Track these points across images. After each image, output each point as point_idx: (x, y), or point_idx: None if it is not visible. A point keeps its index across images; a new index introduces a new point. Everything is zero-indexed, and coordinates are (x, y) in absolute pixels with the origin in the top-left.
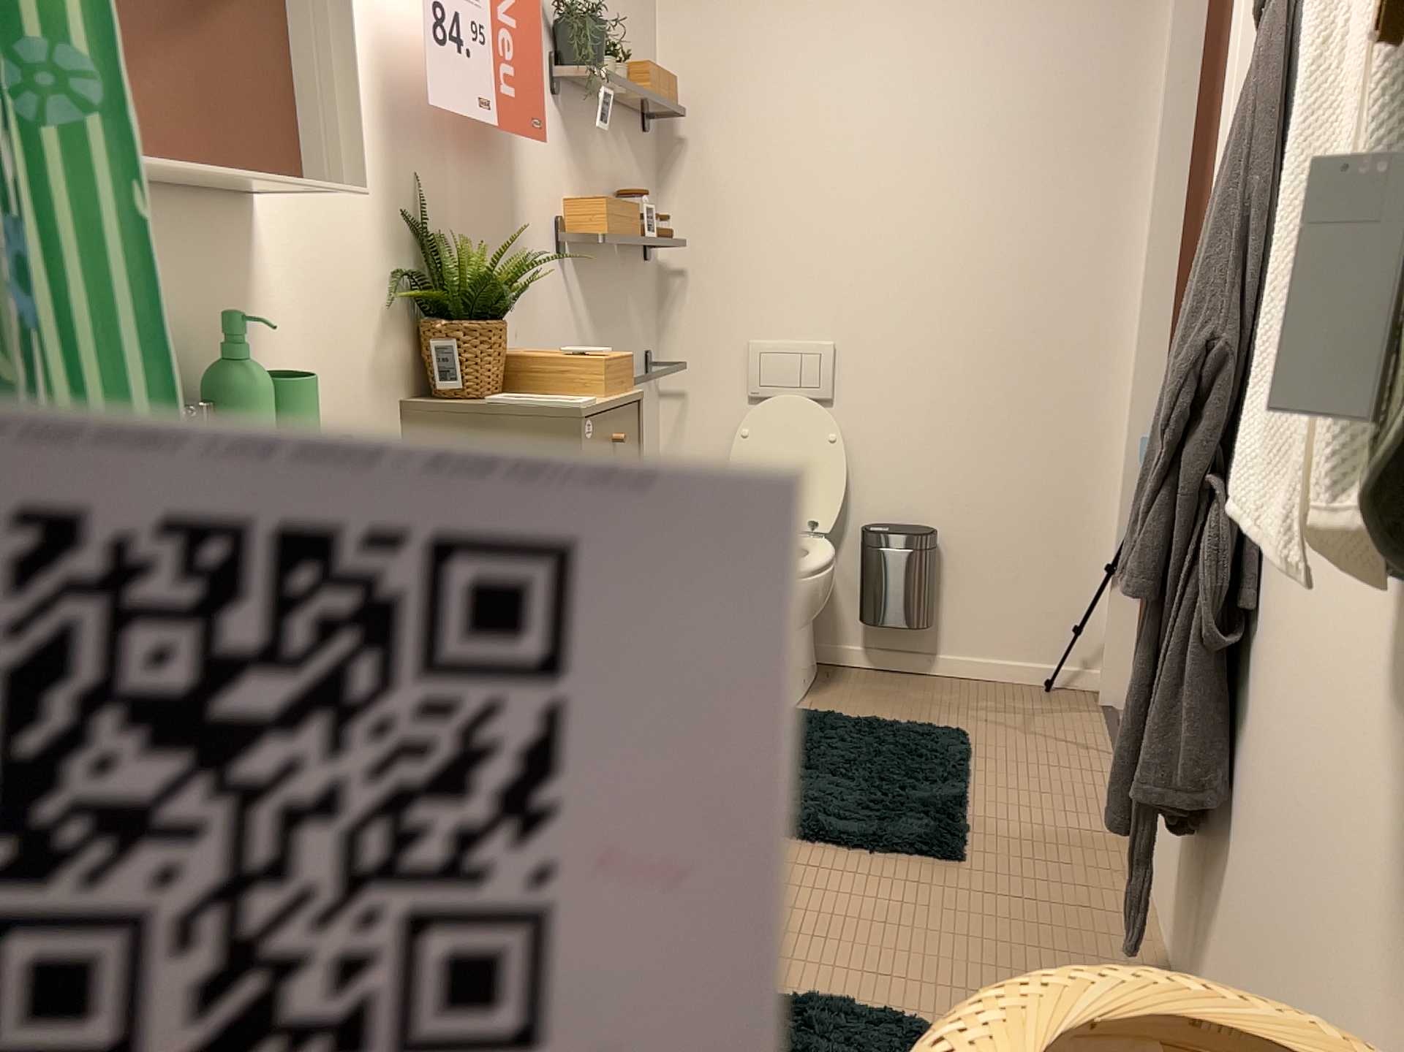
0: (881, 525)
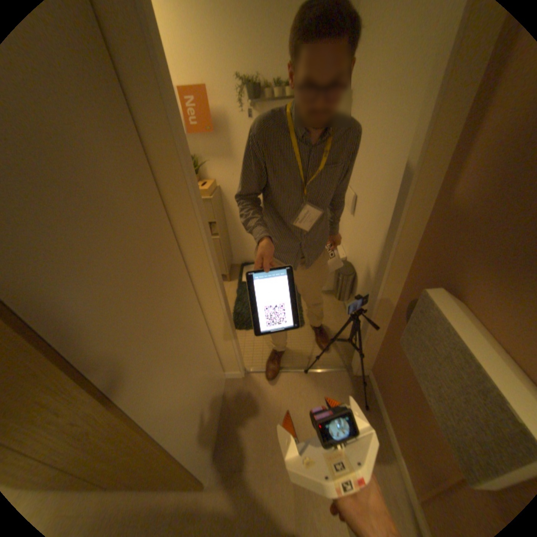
0: (349, 263)
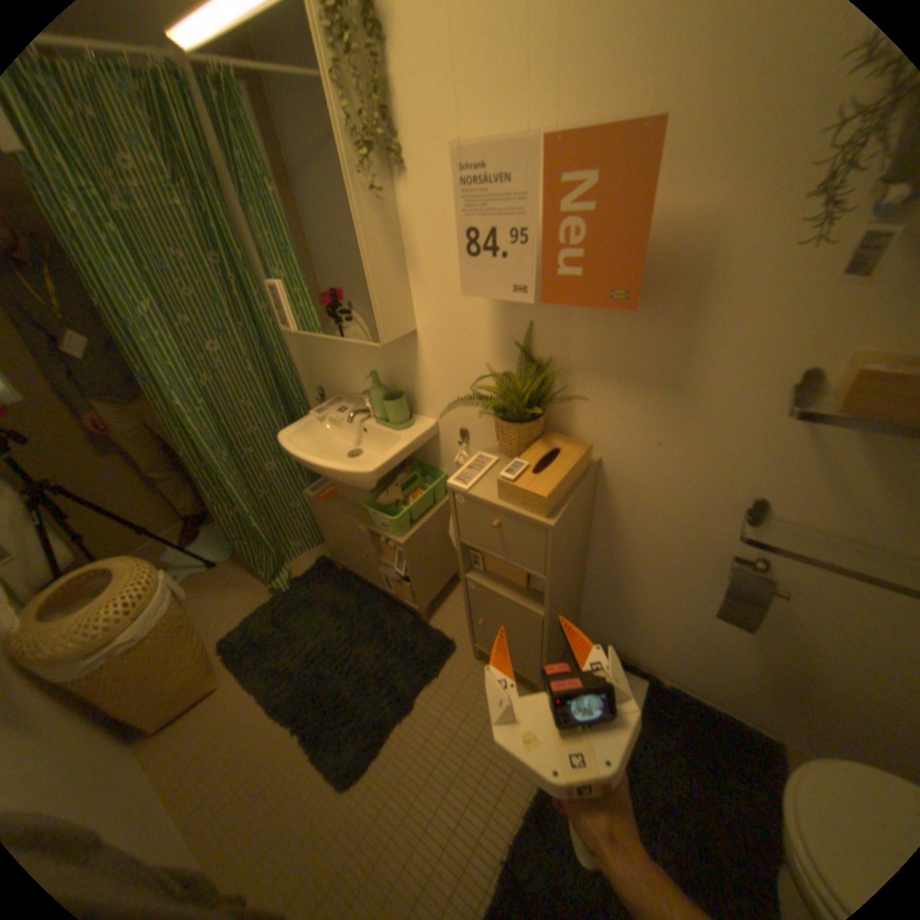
0: None
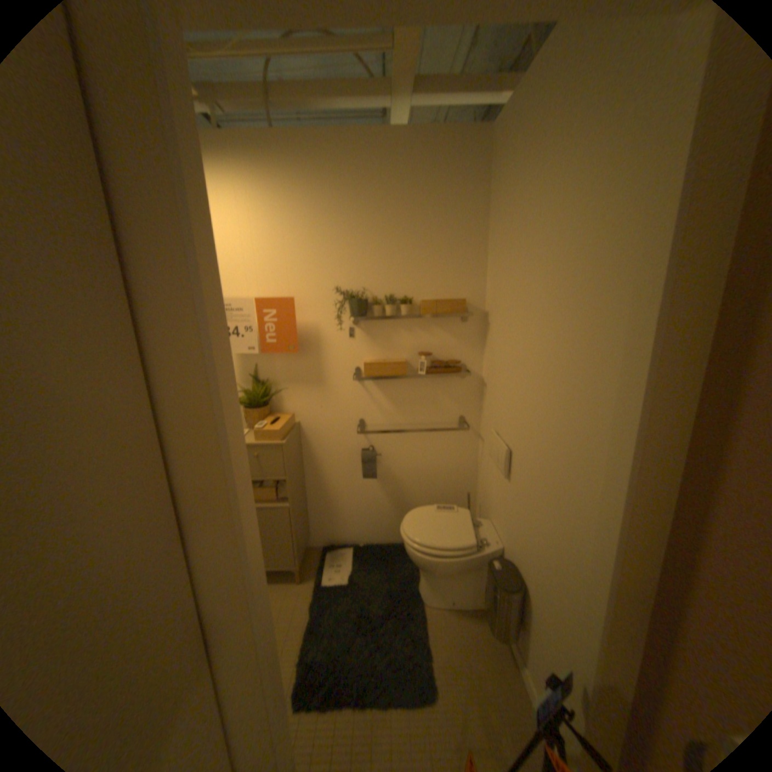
0: (512, 565)
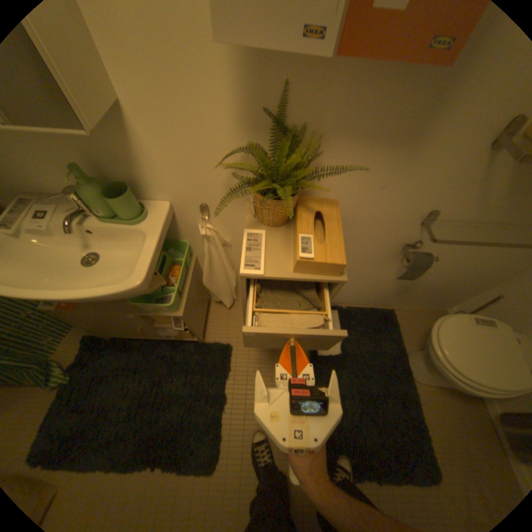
0: None
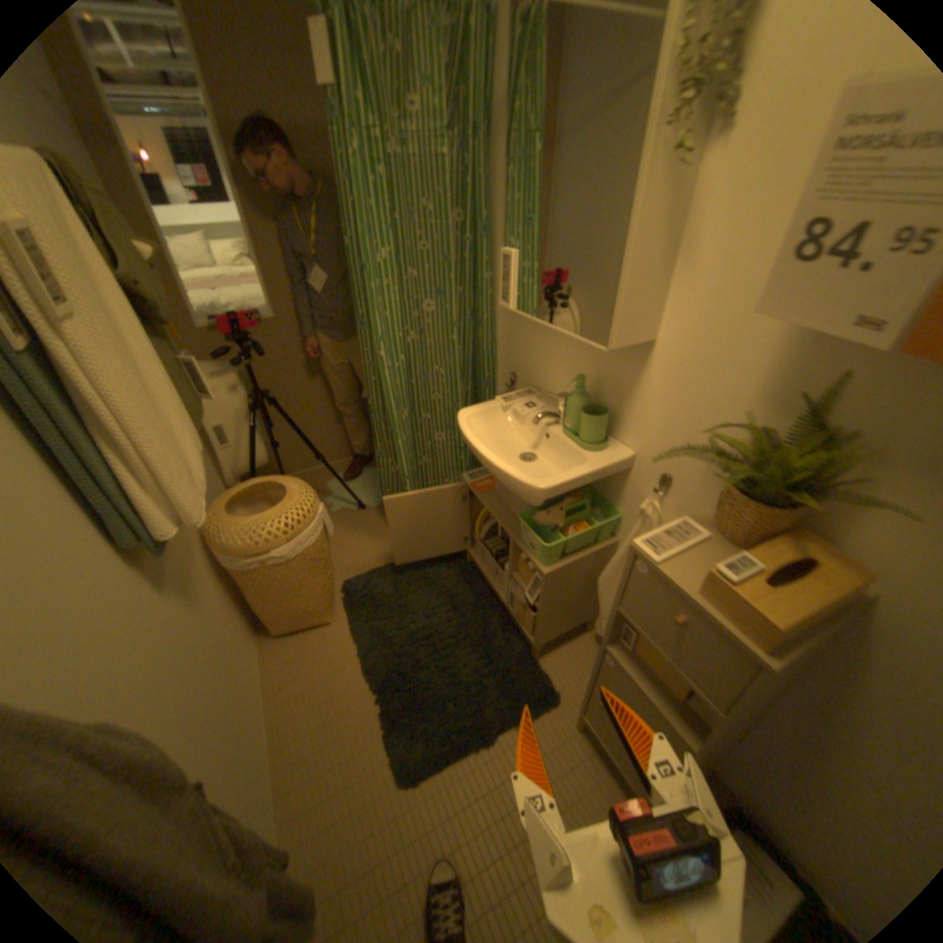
0: None
